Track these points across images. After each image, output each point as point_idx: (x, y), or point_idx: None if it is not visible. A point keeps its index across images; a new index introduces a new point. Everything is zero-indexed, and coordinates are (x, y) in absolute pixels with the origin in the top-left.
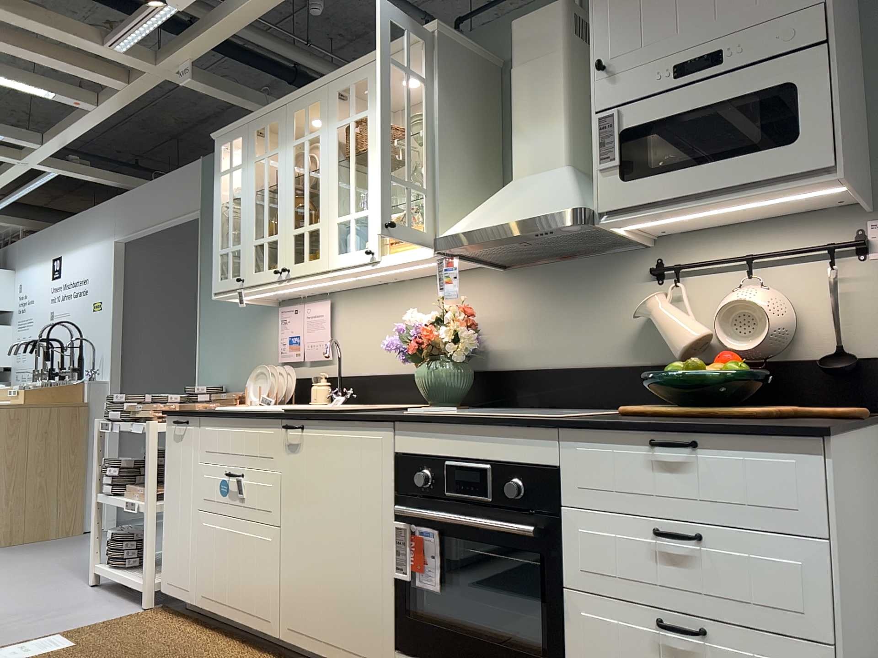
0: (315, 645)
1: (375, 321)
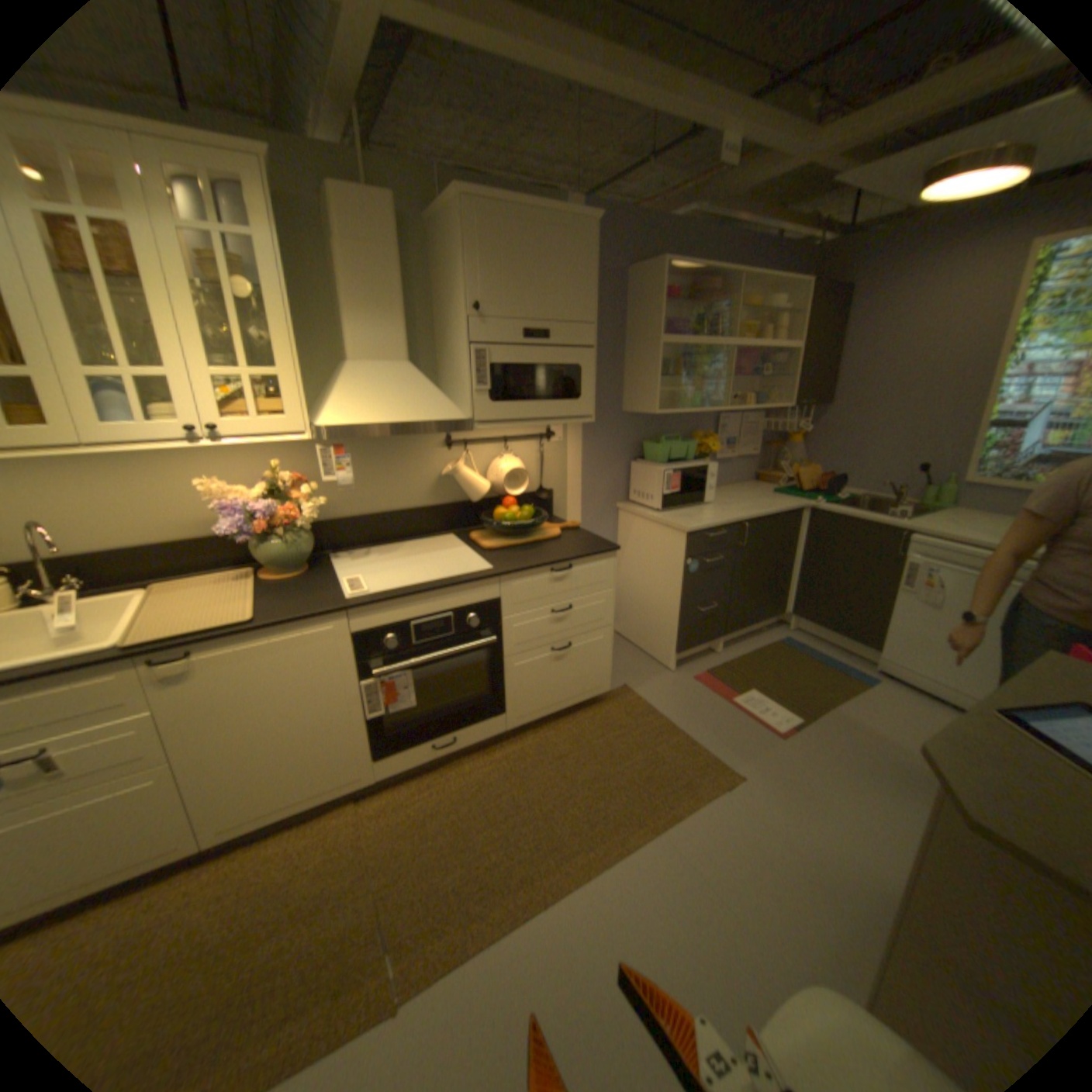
0: (267, 819)
1: (87, 484)
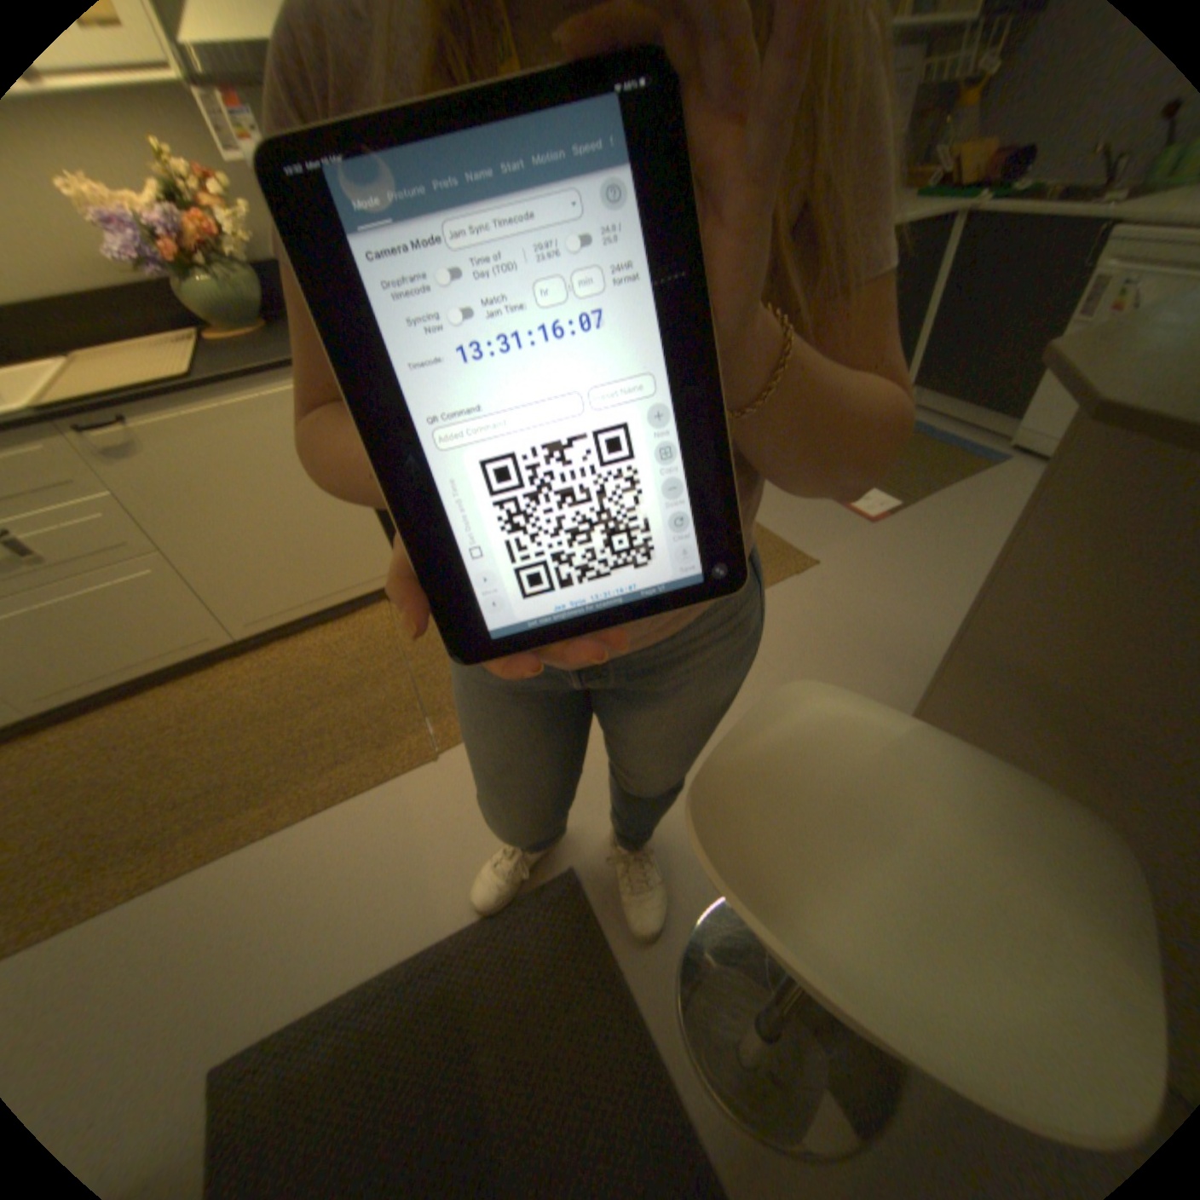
0: (295, 613)
1: None
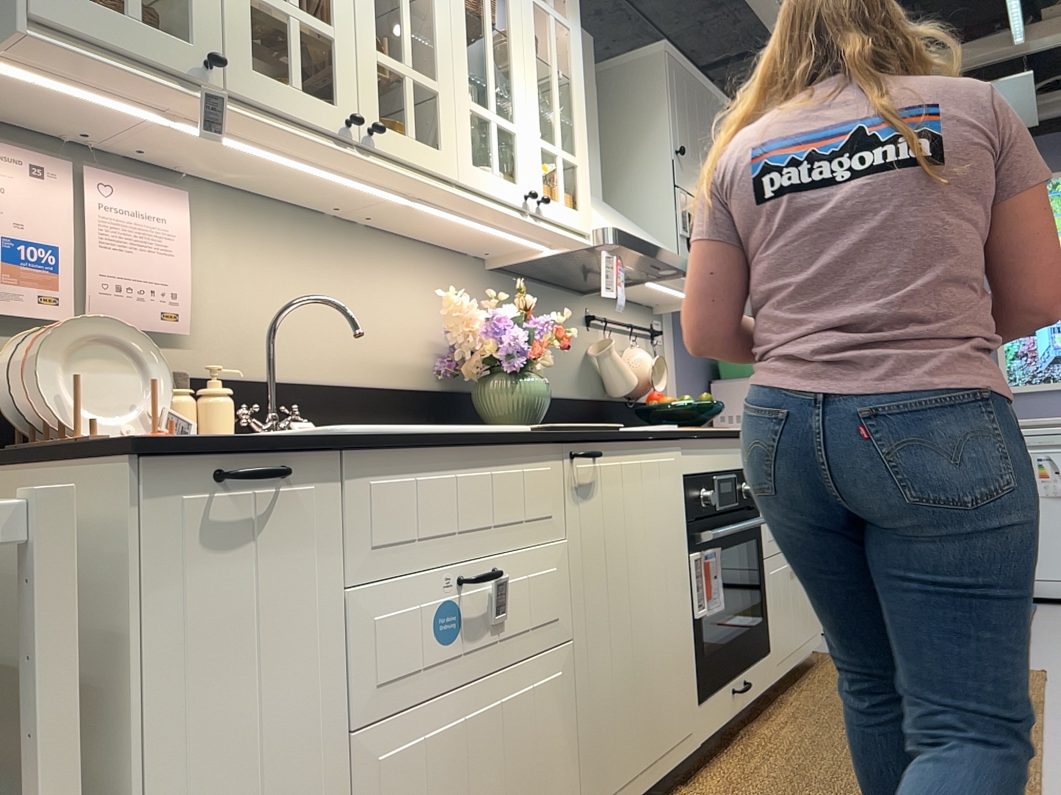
0: (631, 790)
1: (301, 278)
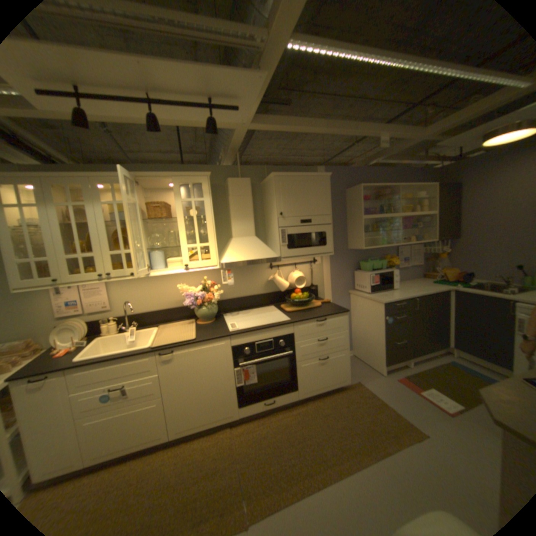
0: (195, 430)
1: (143, 287)
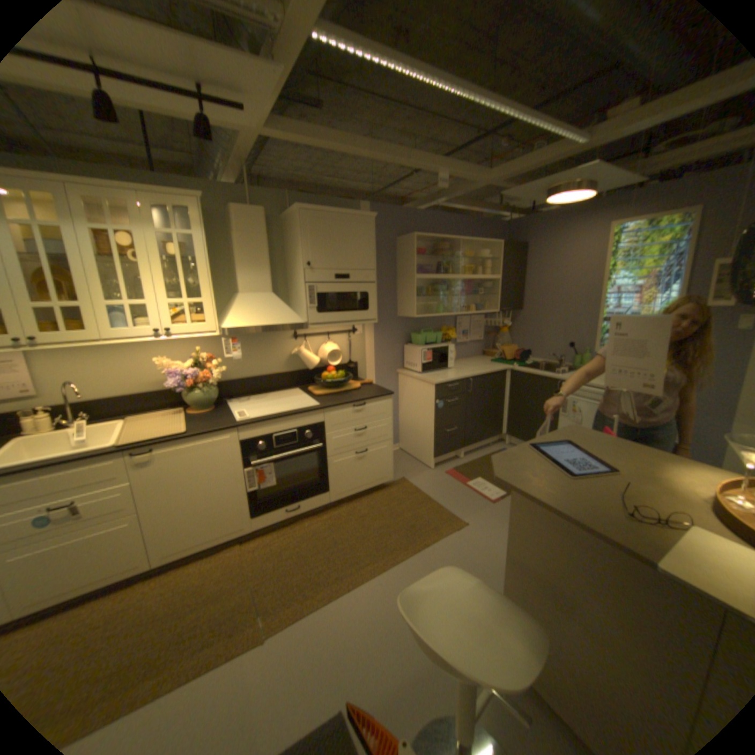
0: (188, 552)
1: (94, 362)
